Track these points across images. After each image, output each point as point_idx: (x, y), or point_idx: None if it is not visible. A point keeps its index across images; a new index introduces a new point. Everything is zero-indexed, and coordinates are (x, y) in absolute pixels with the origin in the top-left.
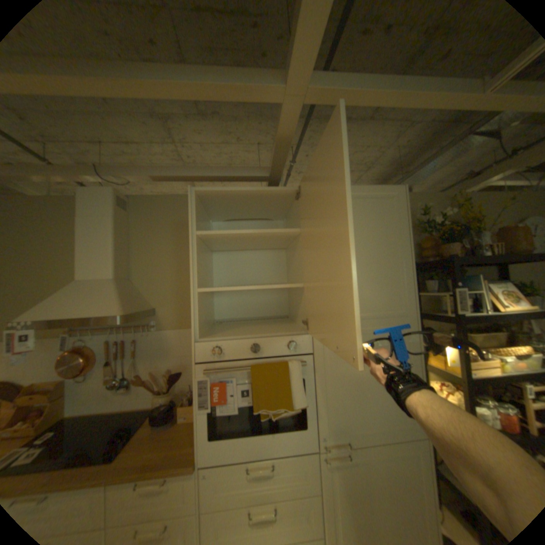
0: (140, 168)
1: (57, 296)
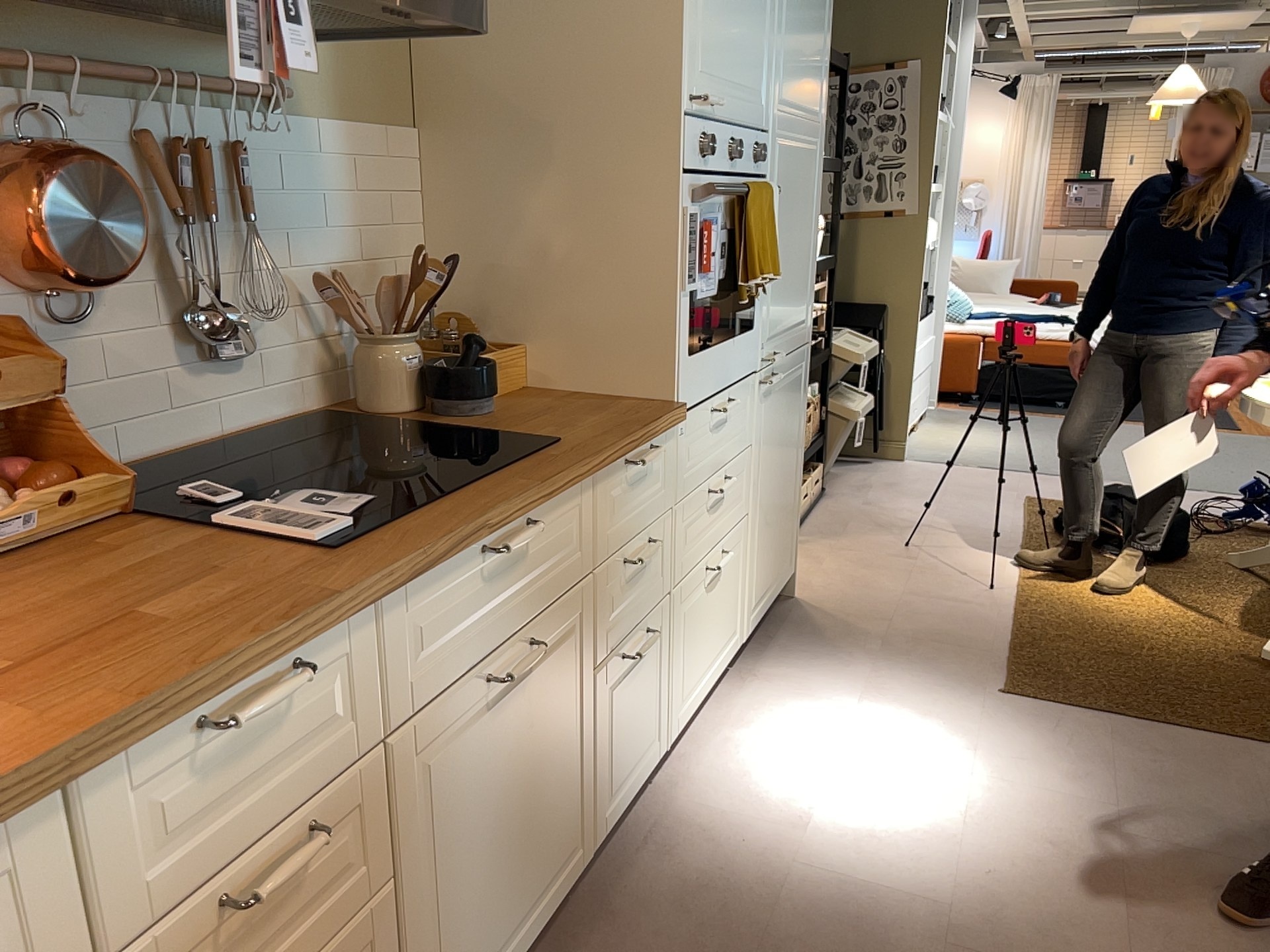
0: None
1: None
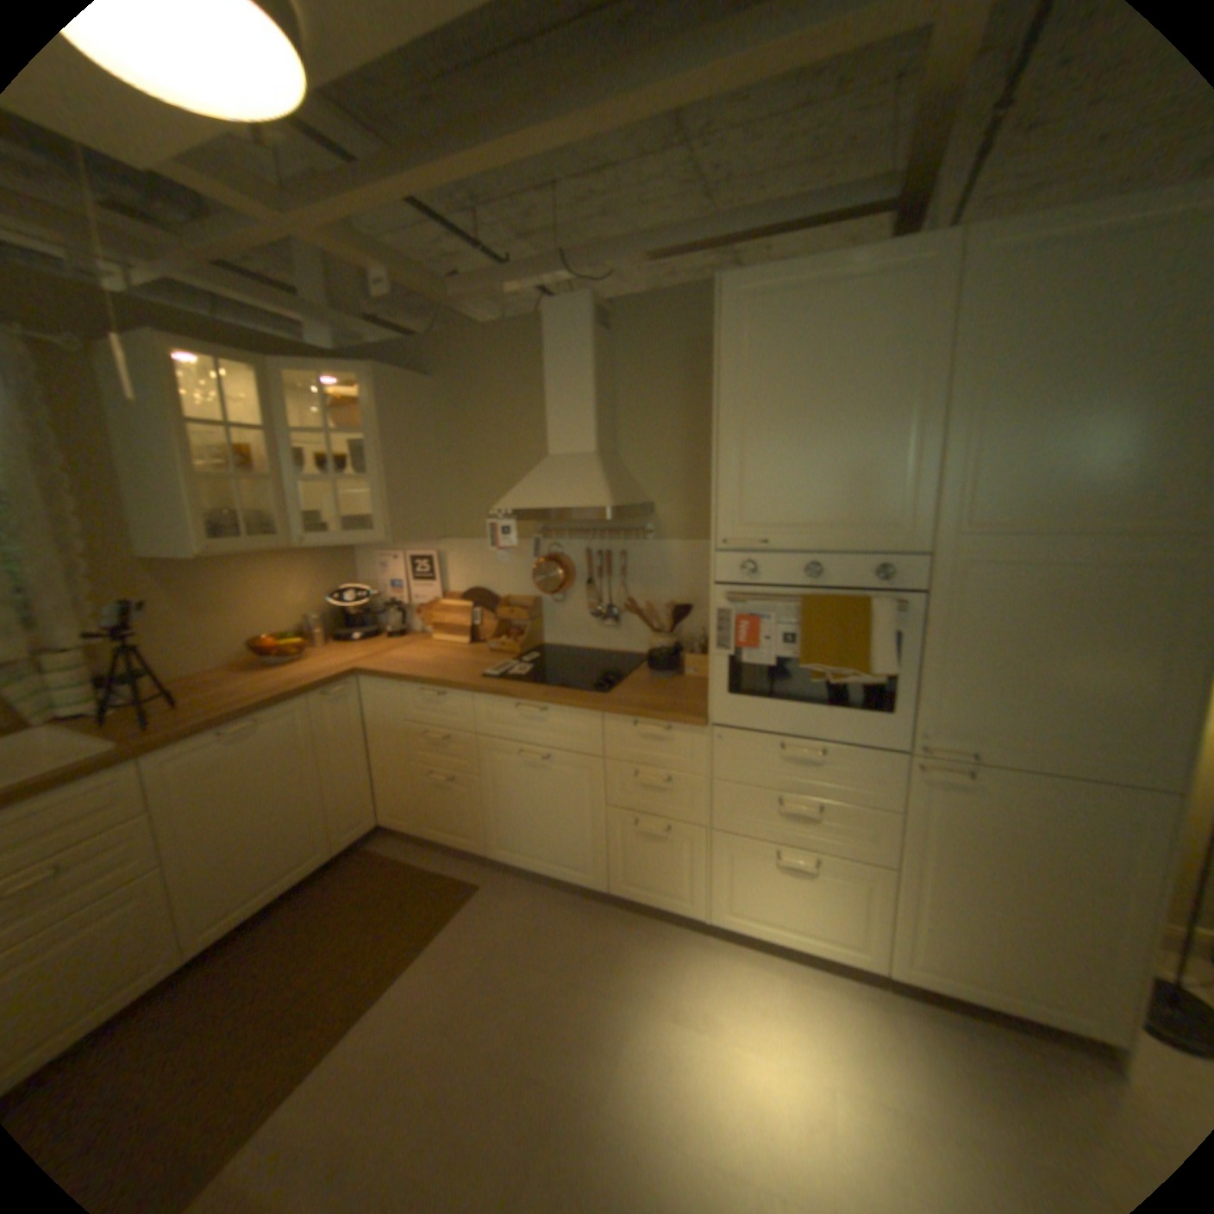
0: (628, 241)
1: (530, 478)
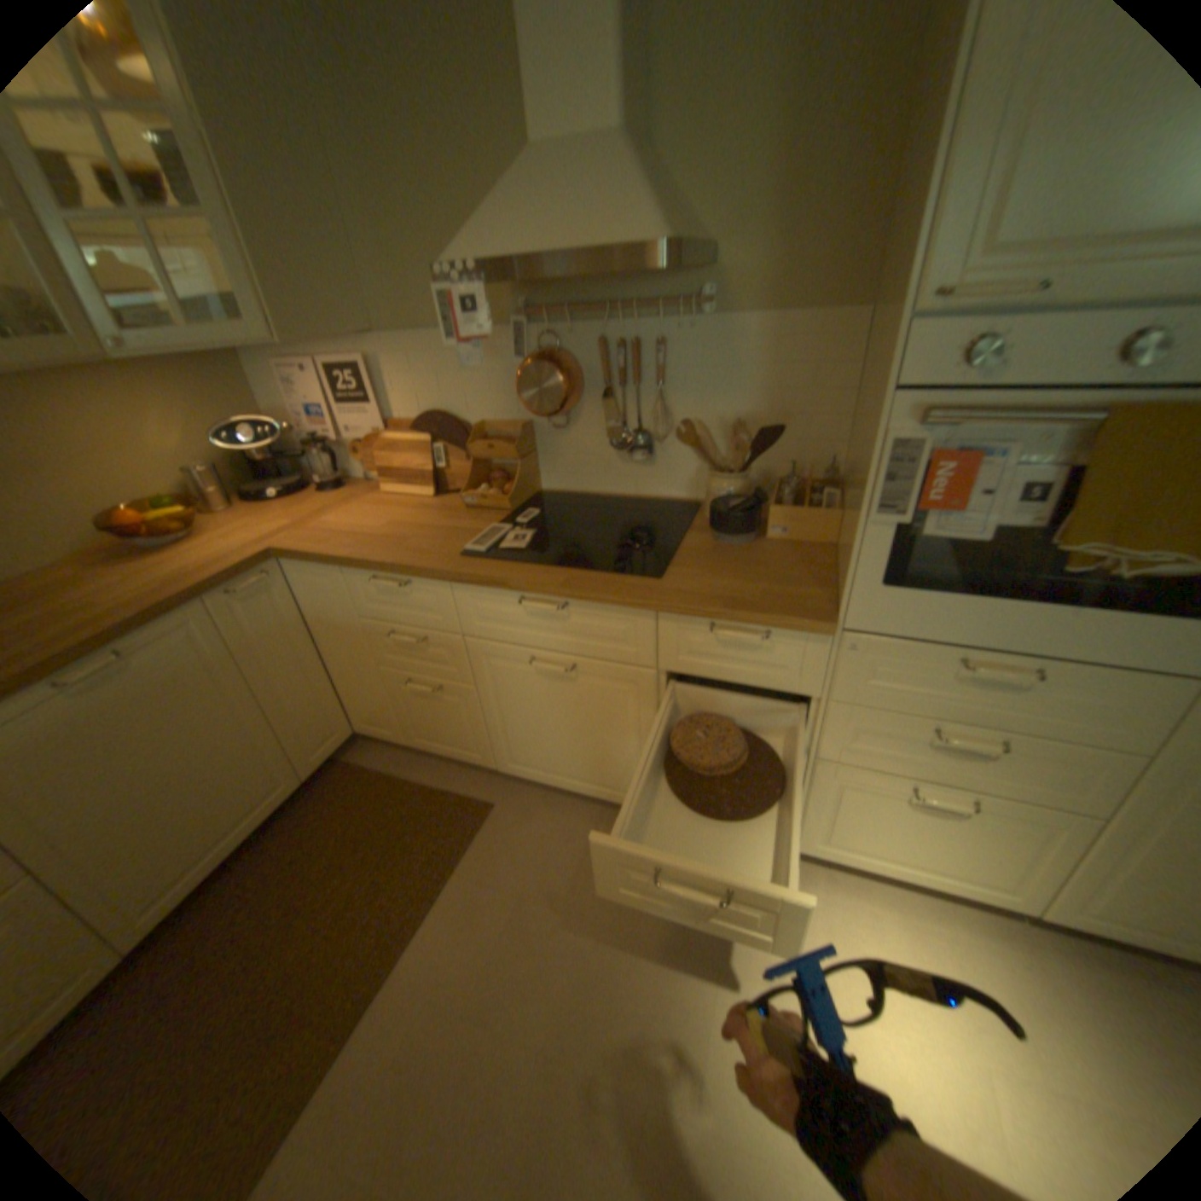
0: None
1: (505, 190)
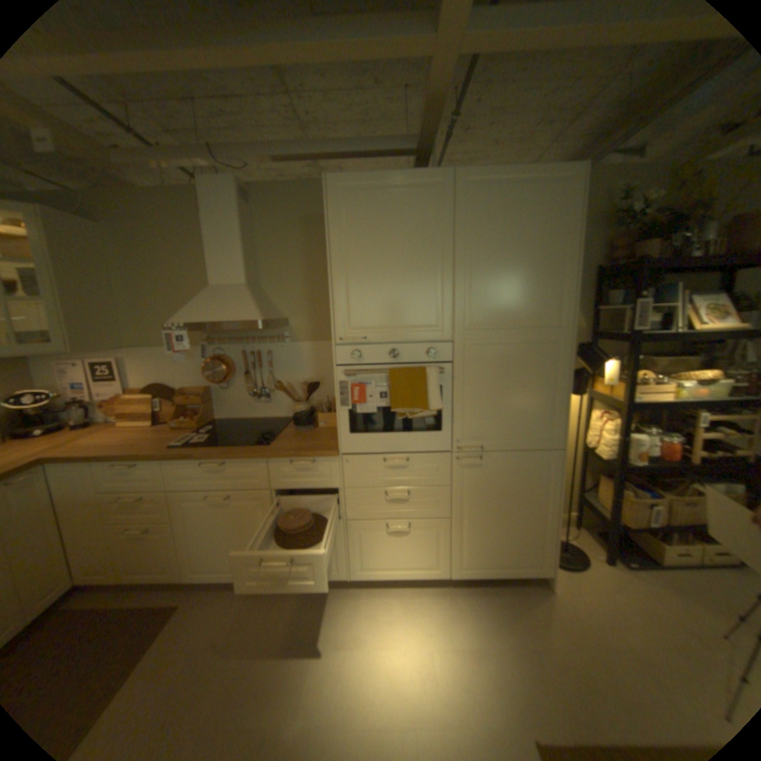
0: (260, 147)
1: (199, 301)
